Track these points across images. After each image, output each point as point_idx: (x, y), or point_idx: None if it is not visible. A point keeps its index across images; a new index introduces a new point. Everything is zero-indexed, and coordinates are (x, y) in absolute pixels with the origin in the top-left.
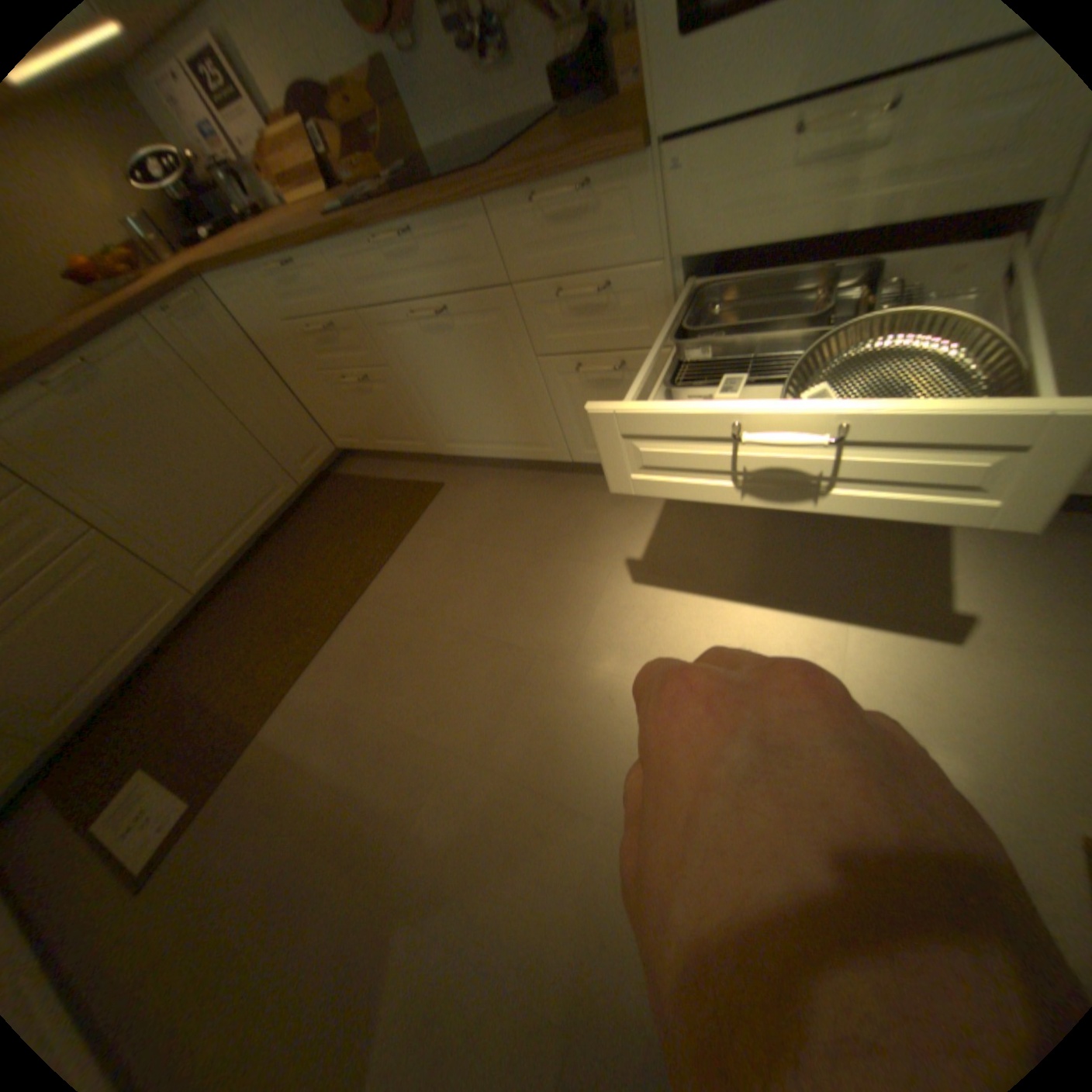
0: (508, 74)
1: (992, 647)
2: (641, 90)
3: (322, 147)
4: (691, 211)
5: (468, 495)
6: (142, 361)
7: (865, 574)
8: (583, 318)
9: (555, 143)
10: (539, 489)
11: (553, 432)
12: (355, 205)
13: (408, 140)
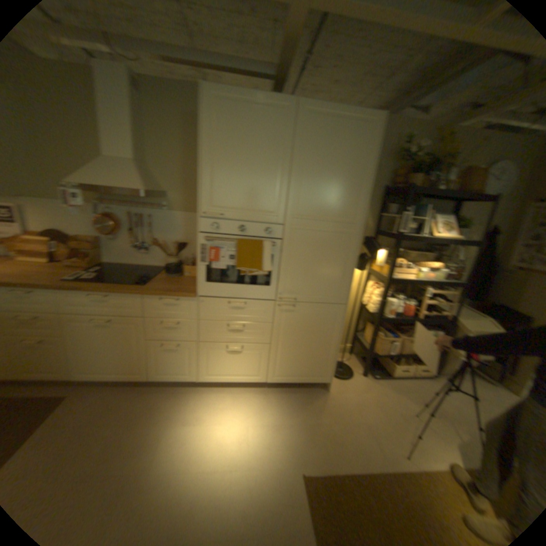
0: (144, 257)
1: (280, 428)
2: (189, 279)
3: (50, 251)
4: (203, 311)
5: (80, 404)
6: None
7: (249, 413)
8: (166, 331)
9: (168, 289)
10: (125, 397)
11: (140, 370)
12: (80, 285)
13: (96, 260)
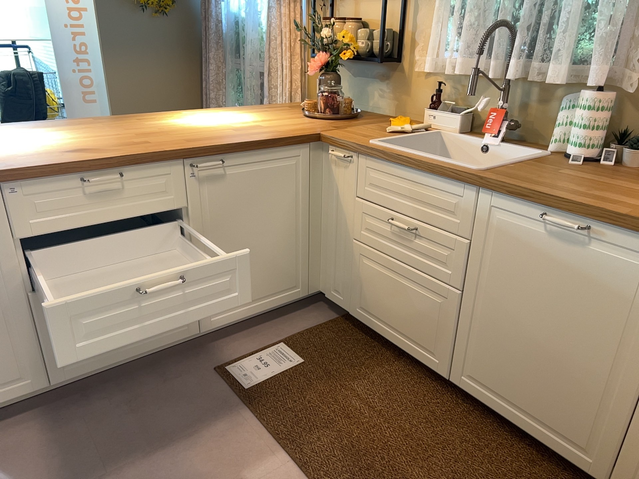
0: None
1: None
2: None
3: None
4: None
5: None
6: (630, 275)
7: None
8: None
9: None
10: None
11: None
12: None
13: None
